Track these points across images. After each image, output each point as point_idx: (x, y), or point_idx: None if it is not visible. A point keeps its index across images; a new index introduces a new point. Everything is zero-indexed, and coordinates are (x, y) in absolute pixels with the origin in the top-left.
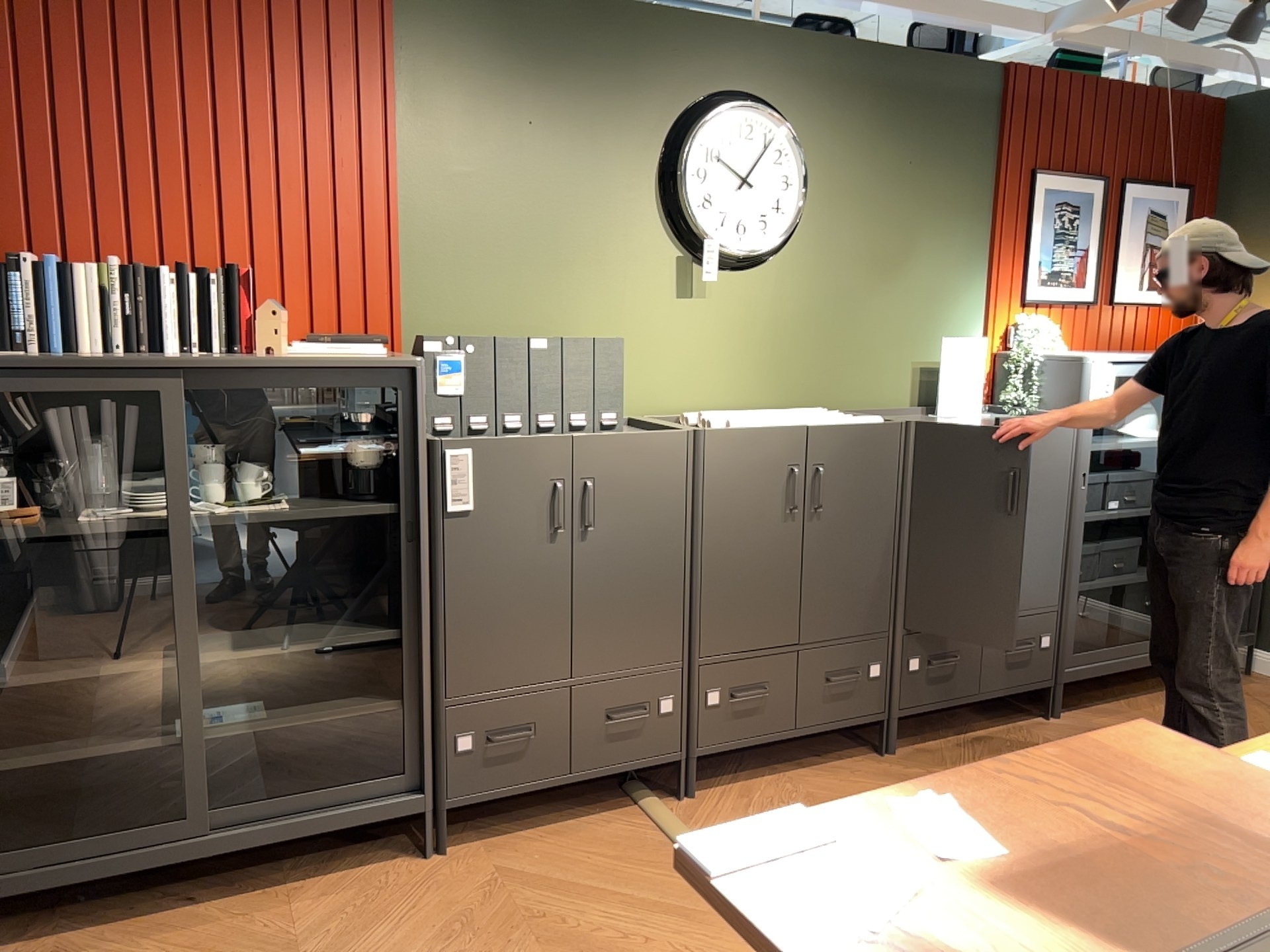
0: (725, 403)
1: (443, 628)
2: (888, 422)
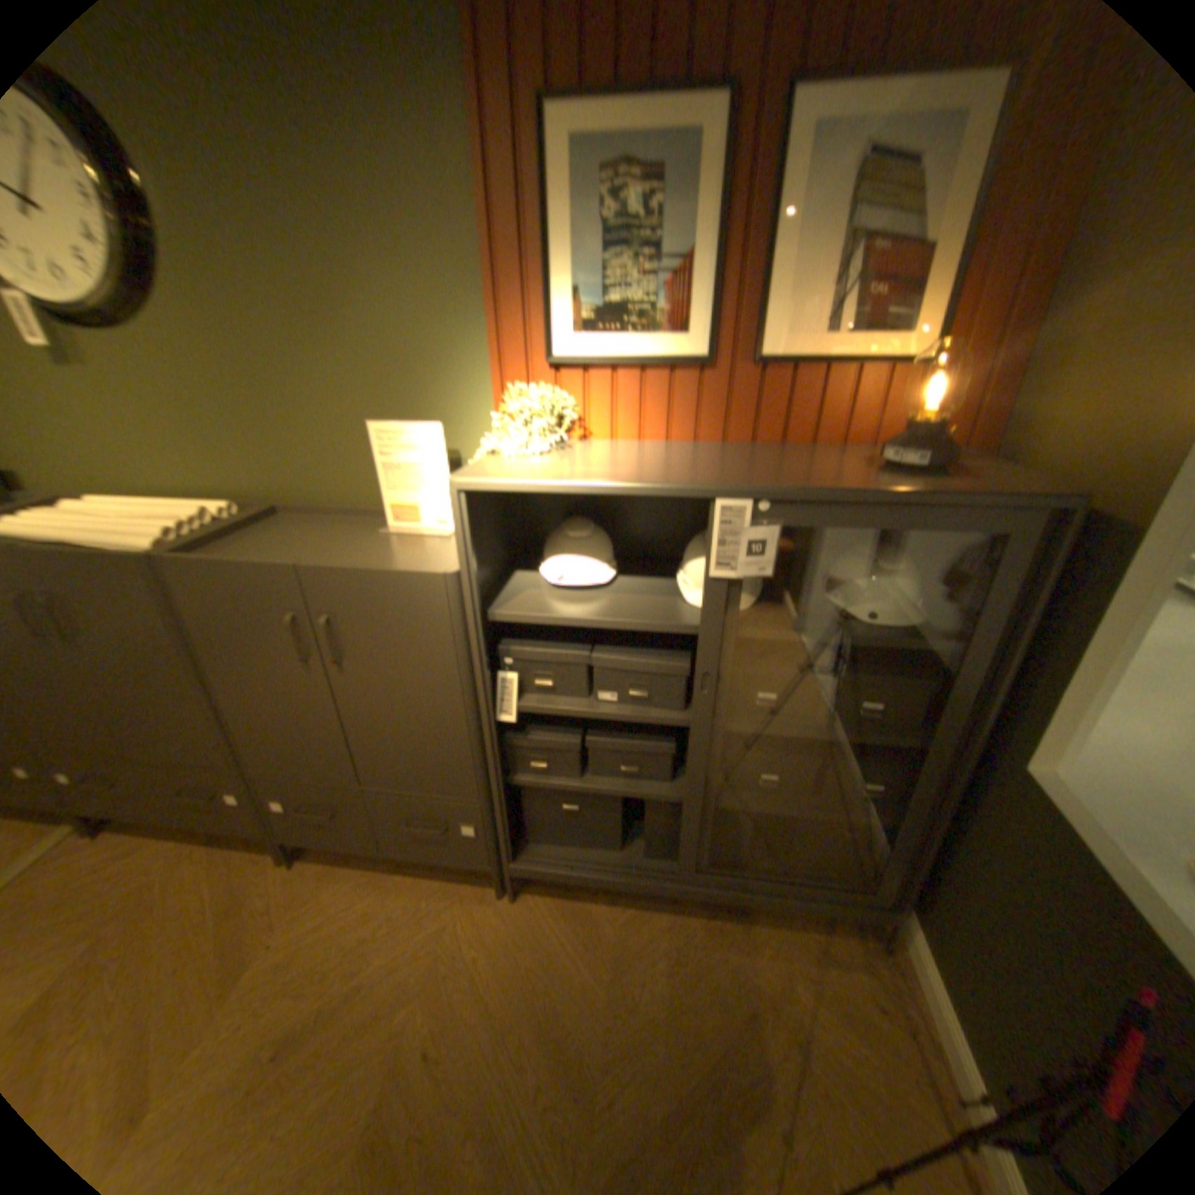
0: (157, 485)
1: None
2: (130, 551)
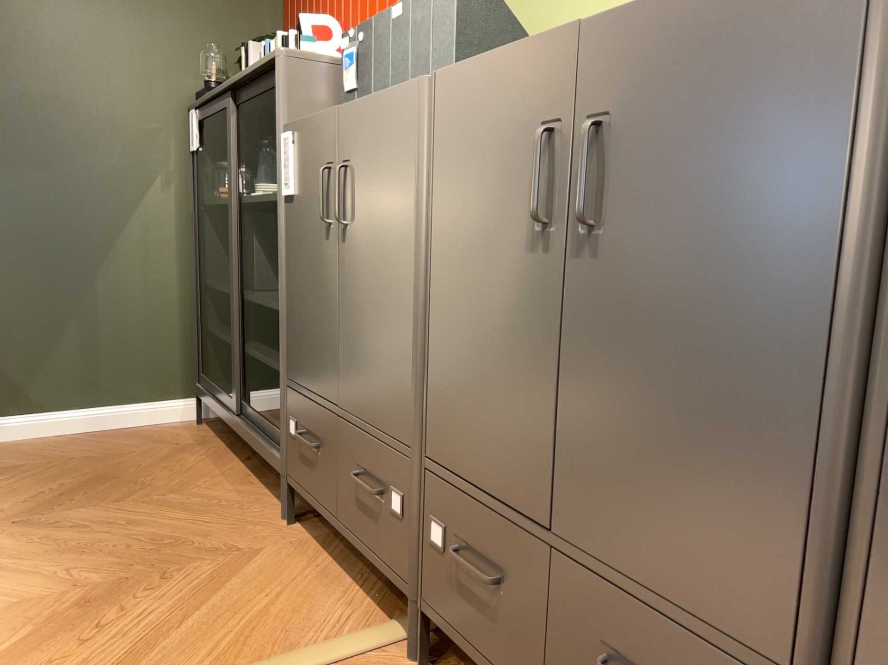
0: None
1: (285, 309)
2: None
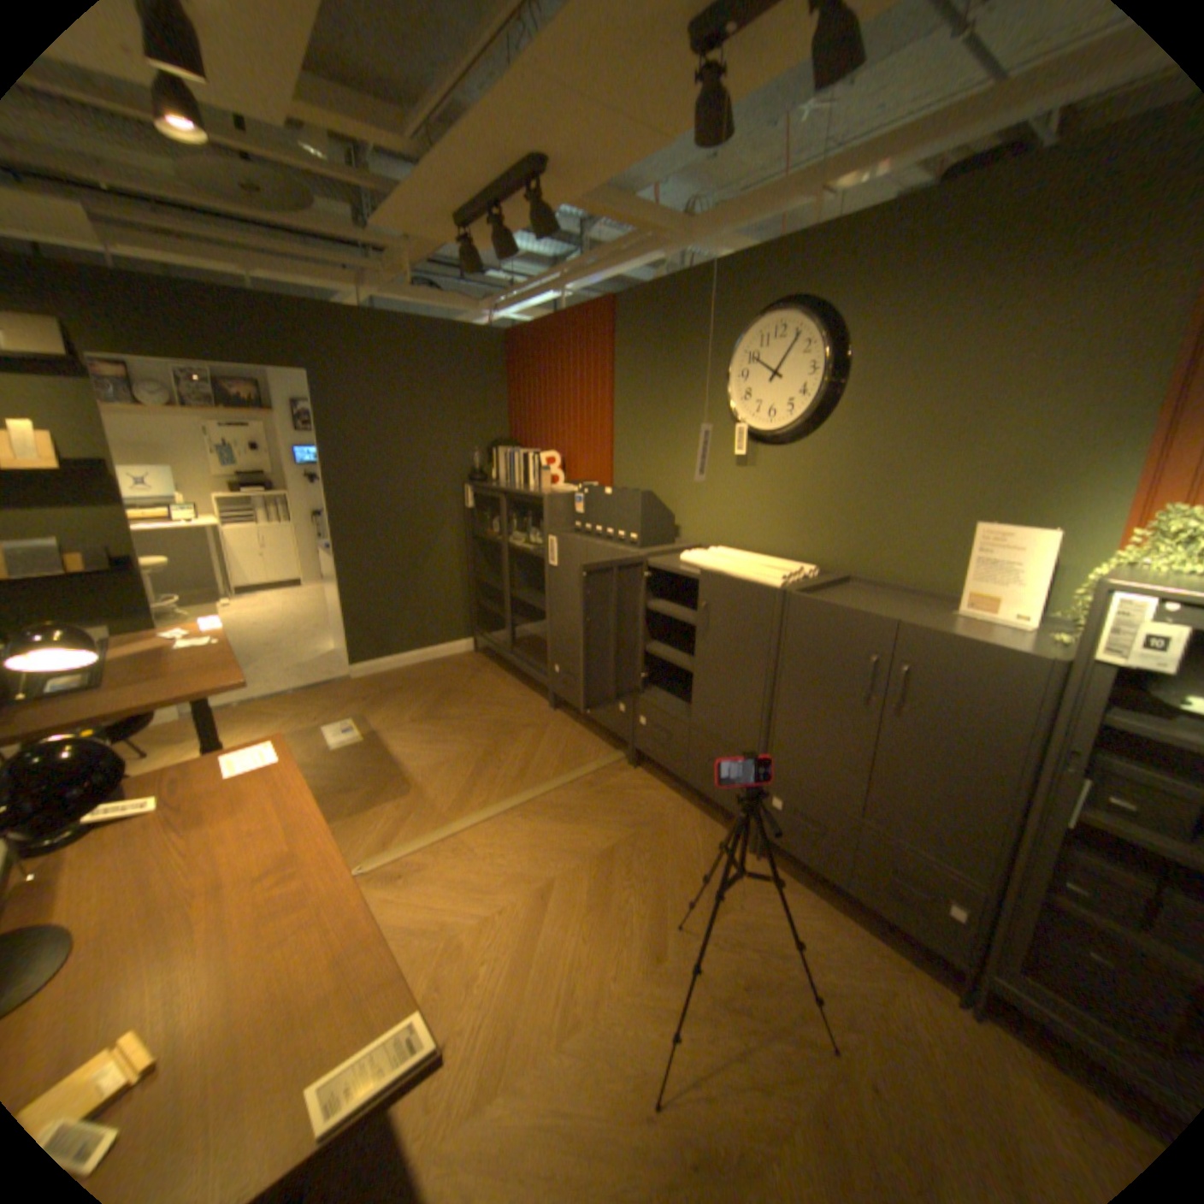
0: (764, 548)
1: (553, 616)
2: (772, 586)
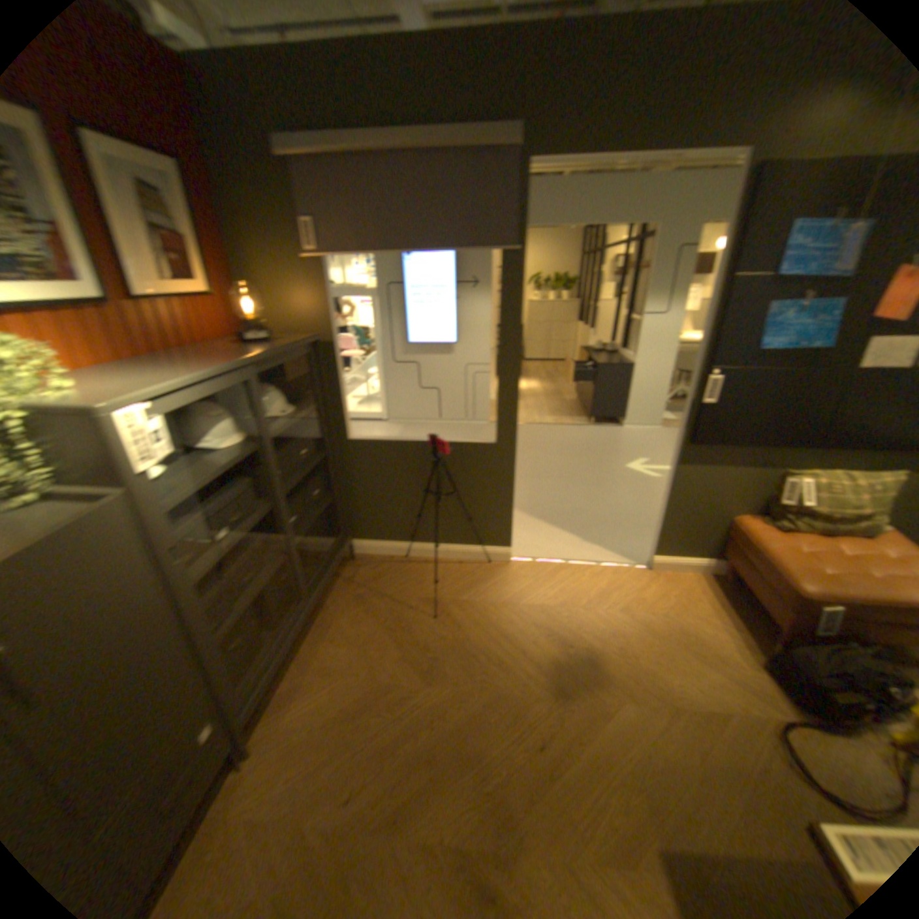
0: None
1: None
2: None
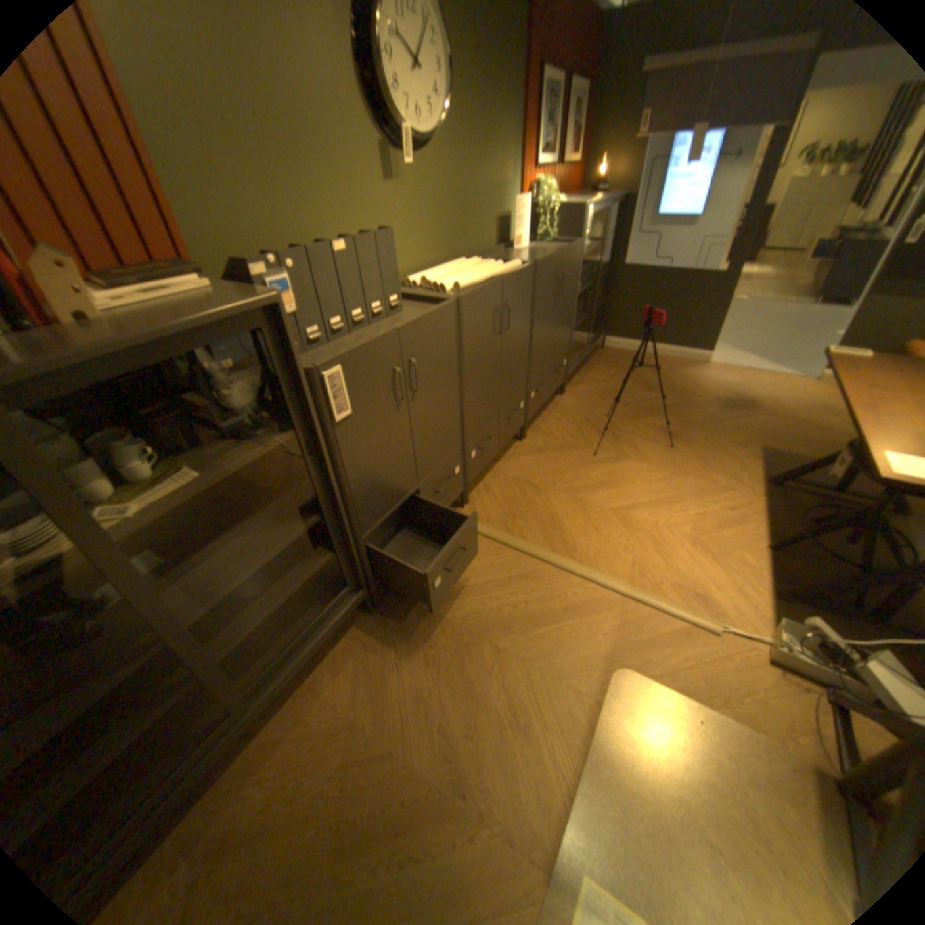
0: (420, 264)
1: (353, 498)
2: (526, 265)
